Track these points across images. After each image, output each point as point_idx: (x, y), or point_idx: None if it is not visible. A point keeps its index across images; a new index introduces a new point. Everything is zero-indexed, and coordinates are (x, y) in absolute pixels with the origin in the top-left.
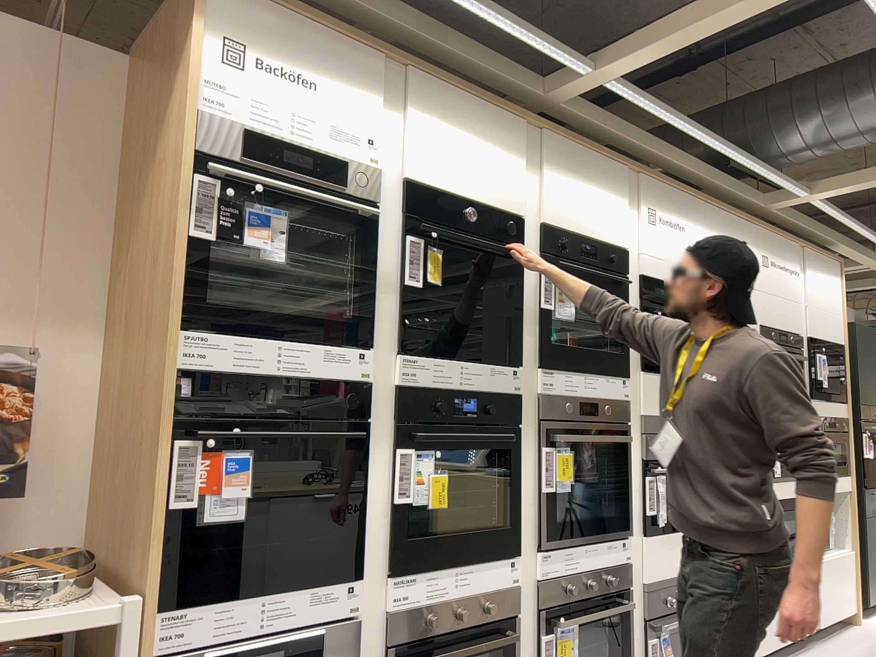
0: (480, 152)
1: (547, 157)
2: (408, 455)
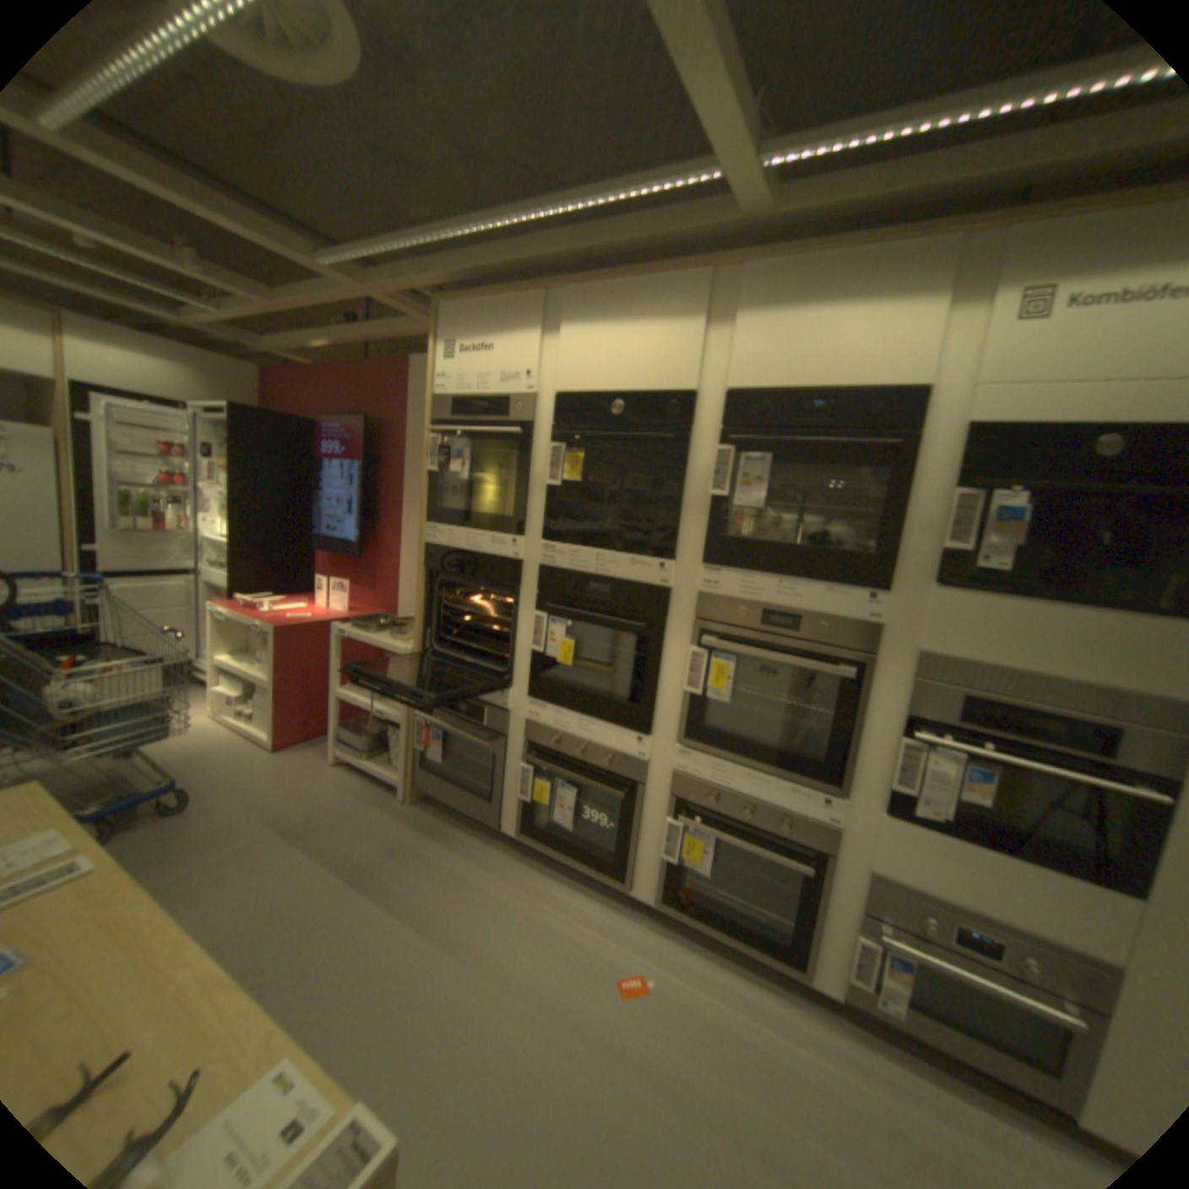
0: (637, 332)
1: (752, 290)
2: (540, 623)
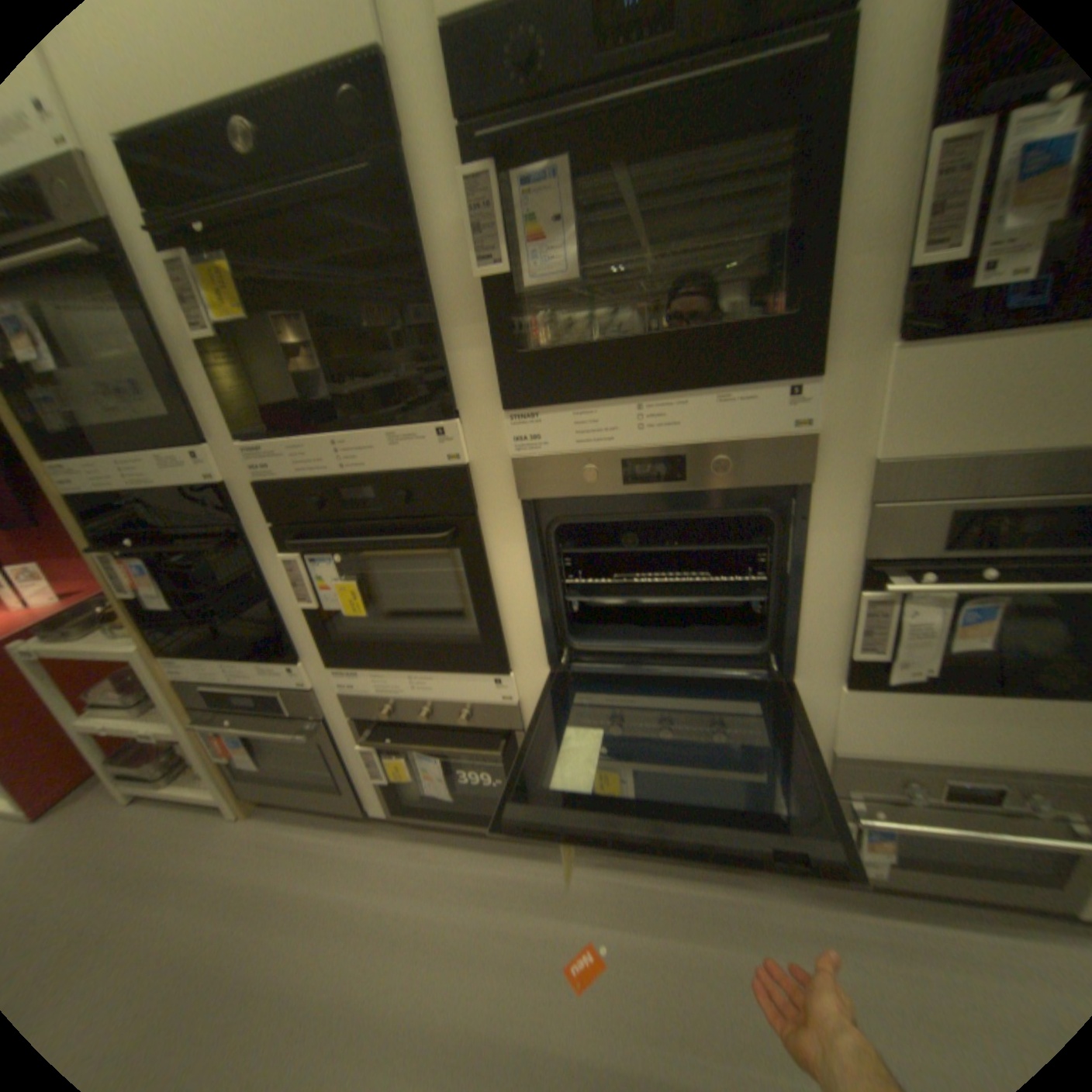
0: None
1: None
2: (293, 567)
